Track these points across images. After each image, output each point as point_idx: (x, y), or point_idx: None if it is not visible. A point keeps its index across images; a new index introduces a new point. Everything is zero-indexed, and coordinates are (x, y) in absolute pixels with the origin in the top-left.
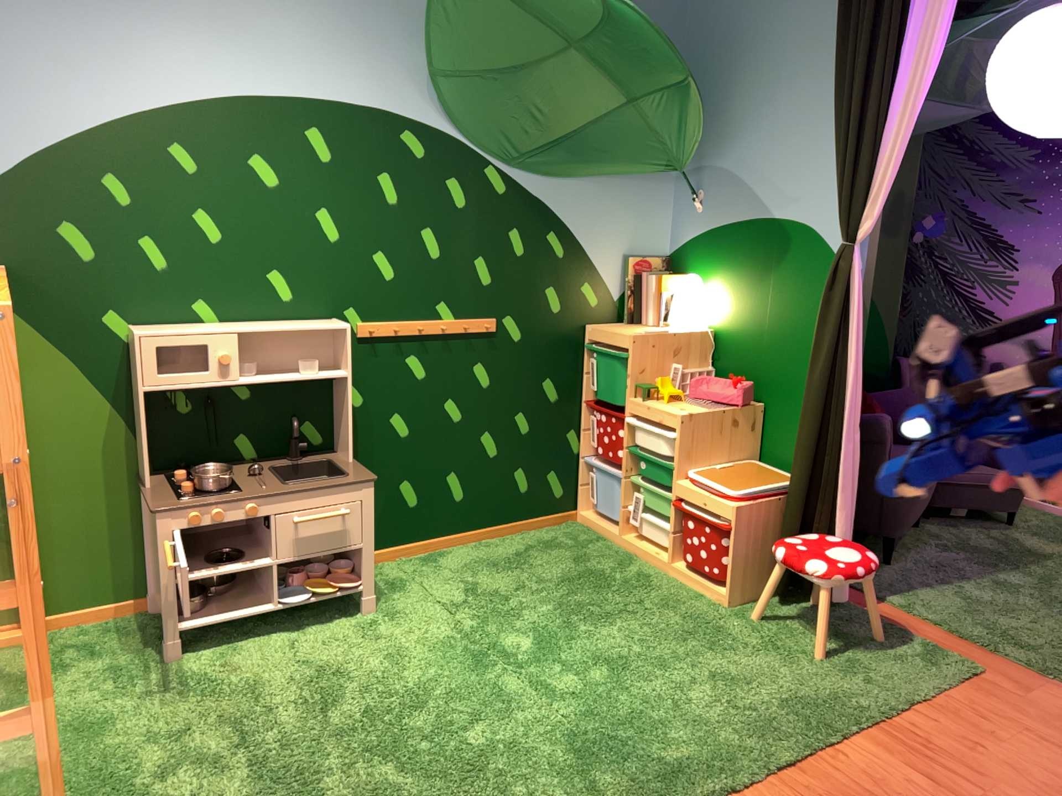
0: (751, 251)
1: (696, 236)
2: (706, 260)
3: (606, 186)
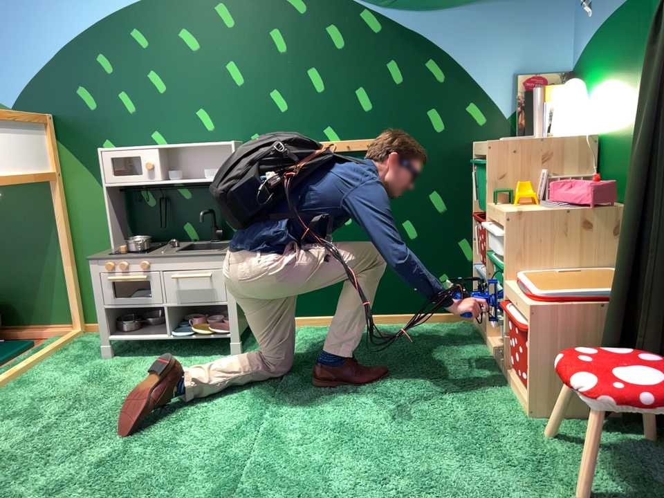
0: (628, 32)
1: (590, 37)
2: (596, 59)
3: (490, 6)
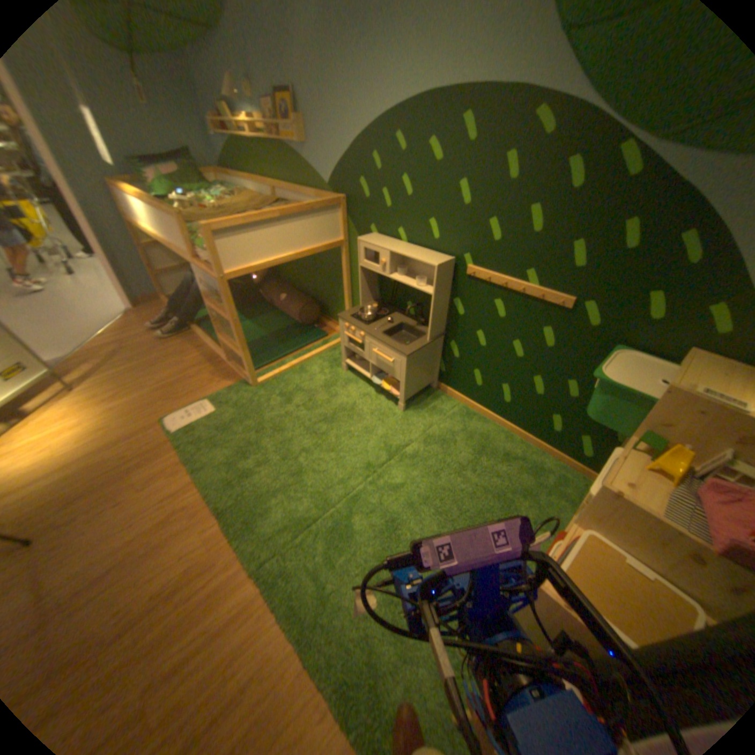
0: None
1: None
2: None
3: None
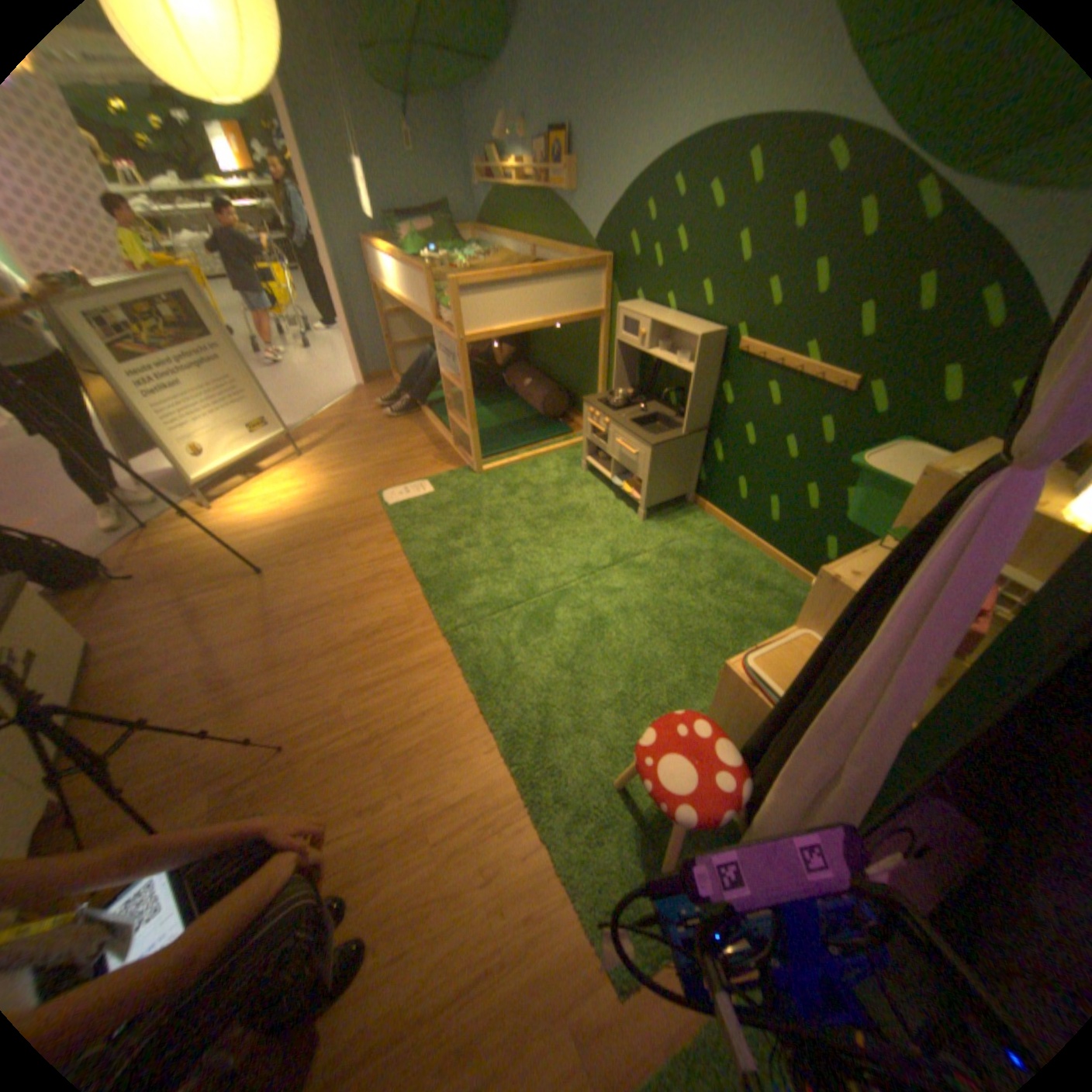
0: None
1: None
2: None
3: None
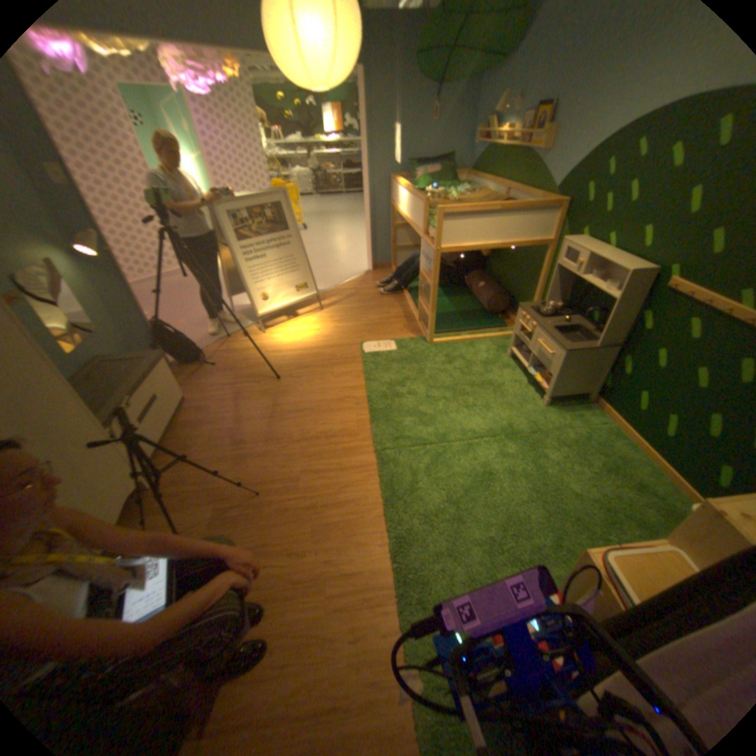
0: None
1: None
2: None
3: None
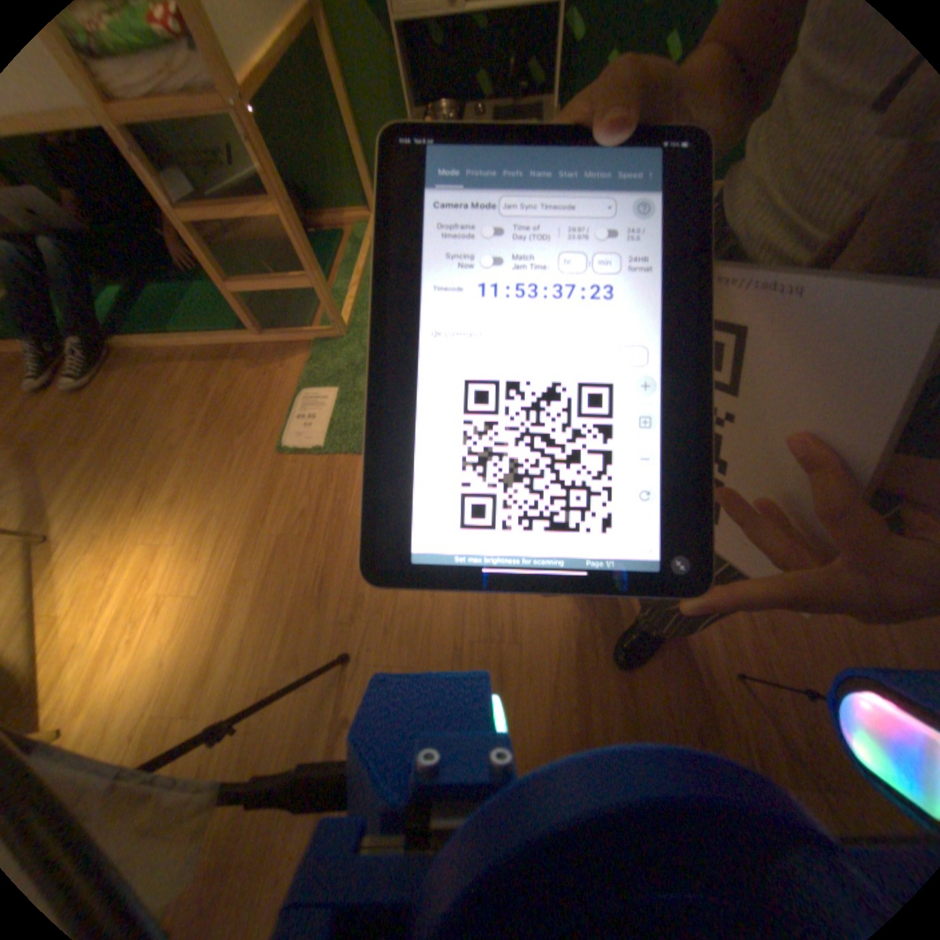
0: None
1: None
2: None
3: None
